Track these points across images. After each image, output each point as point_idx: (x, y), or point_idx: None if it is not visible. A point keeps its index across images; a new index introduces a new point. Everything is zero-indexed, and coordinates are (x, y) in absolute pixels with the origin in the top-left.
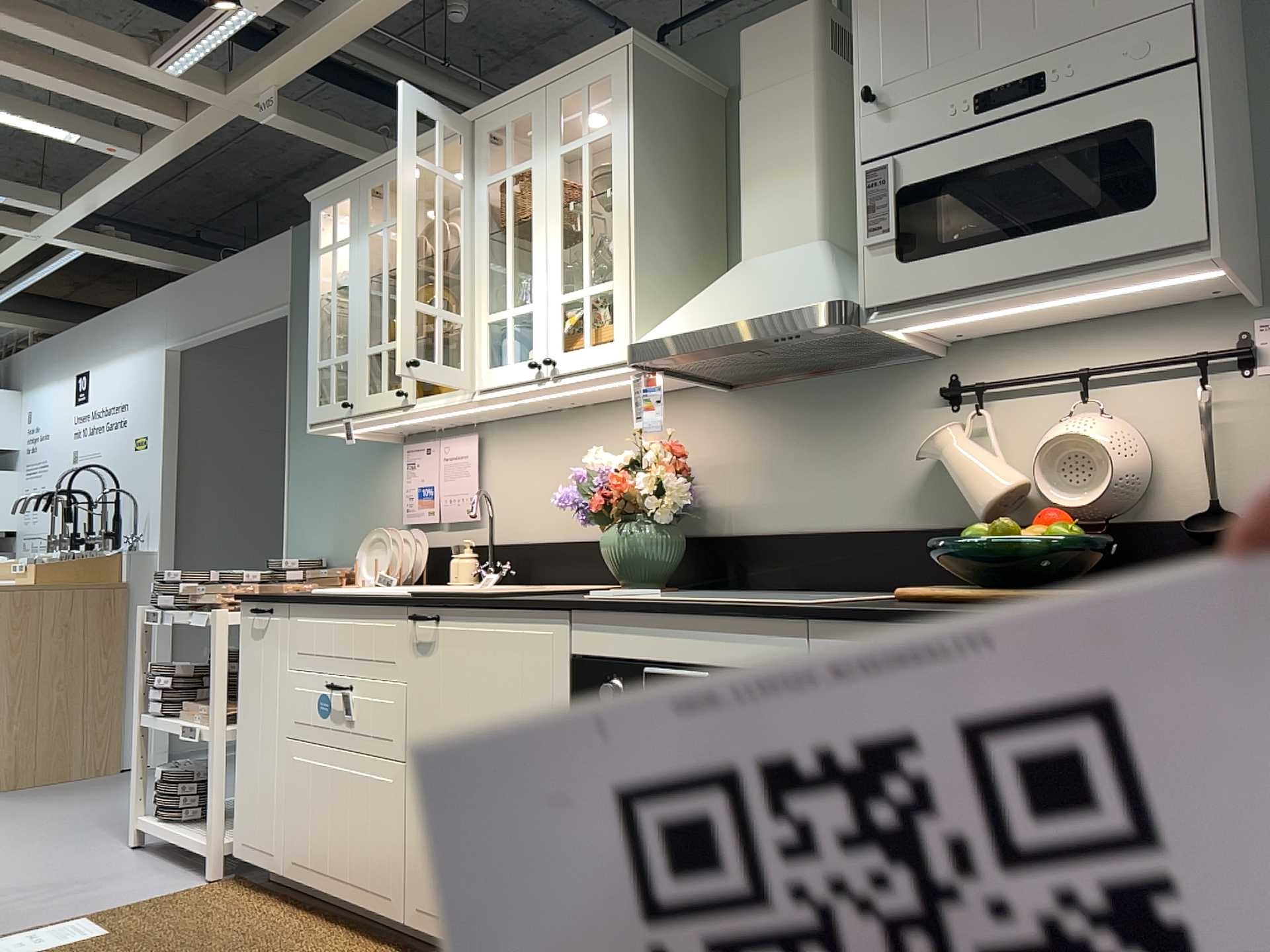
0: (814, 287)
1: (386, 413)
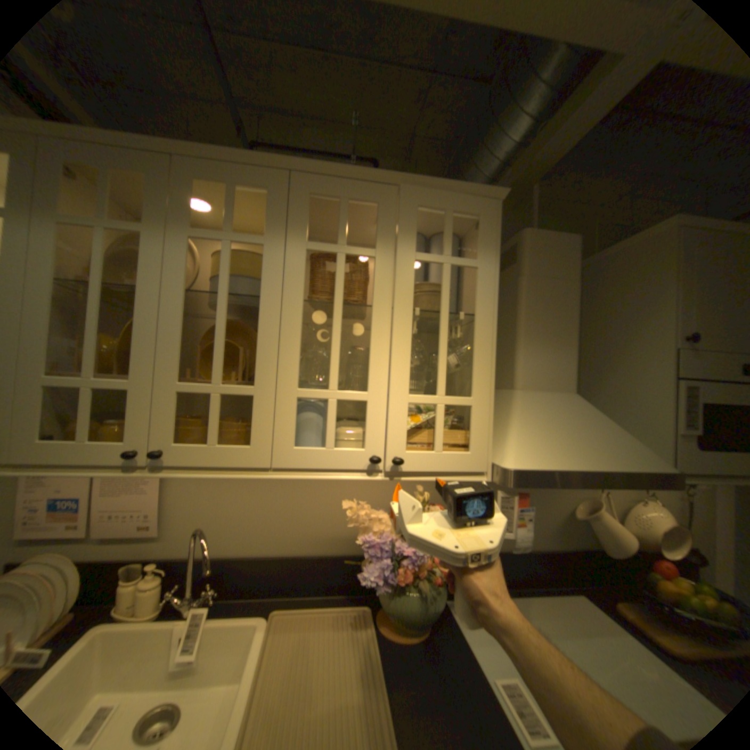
0: (641, 449)
1: (84, 468)
